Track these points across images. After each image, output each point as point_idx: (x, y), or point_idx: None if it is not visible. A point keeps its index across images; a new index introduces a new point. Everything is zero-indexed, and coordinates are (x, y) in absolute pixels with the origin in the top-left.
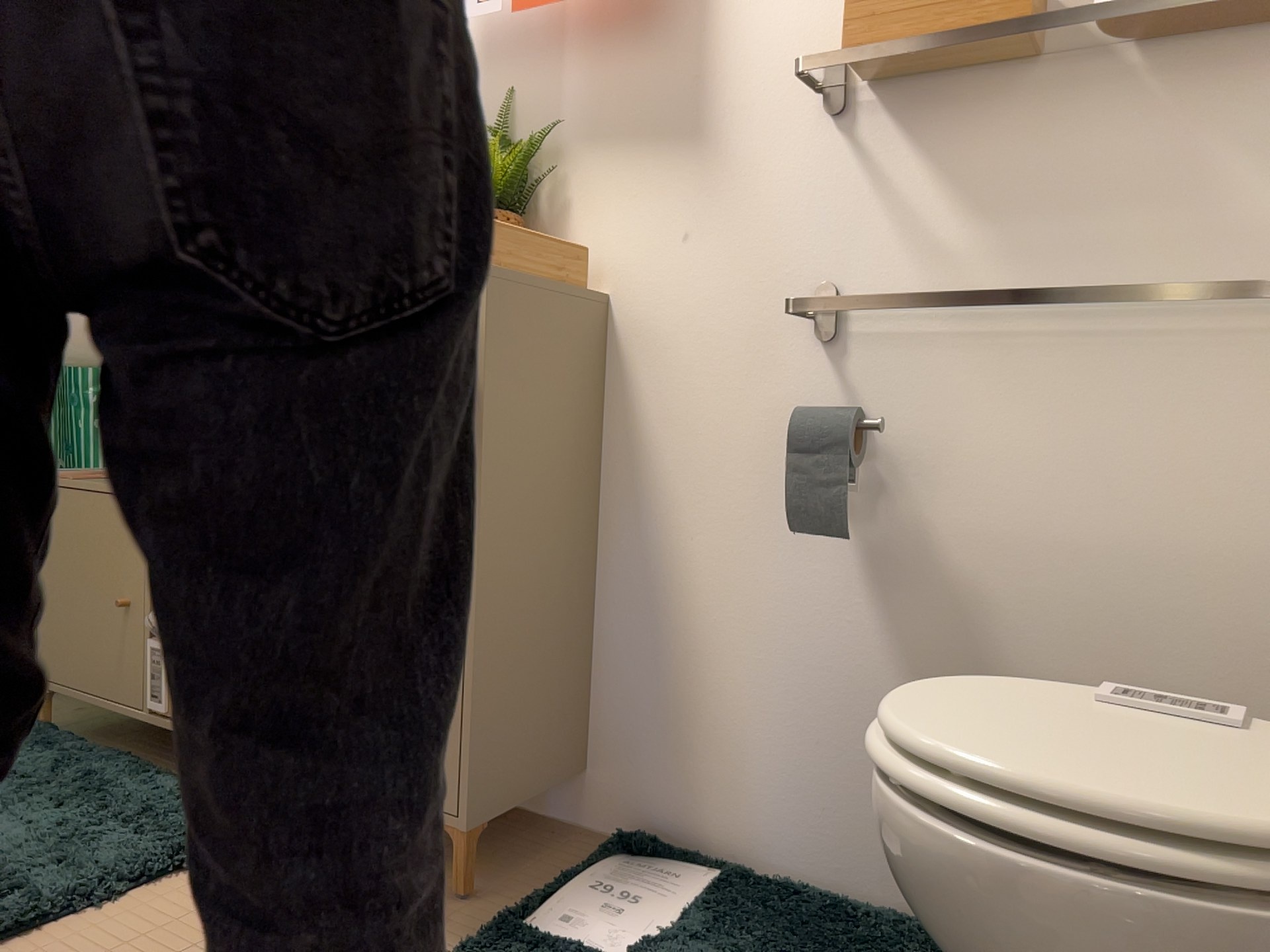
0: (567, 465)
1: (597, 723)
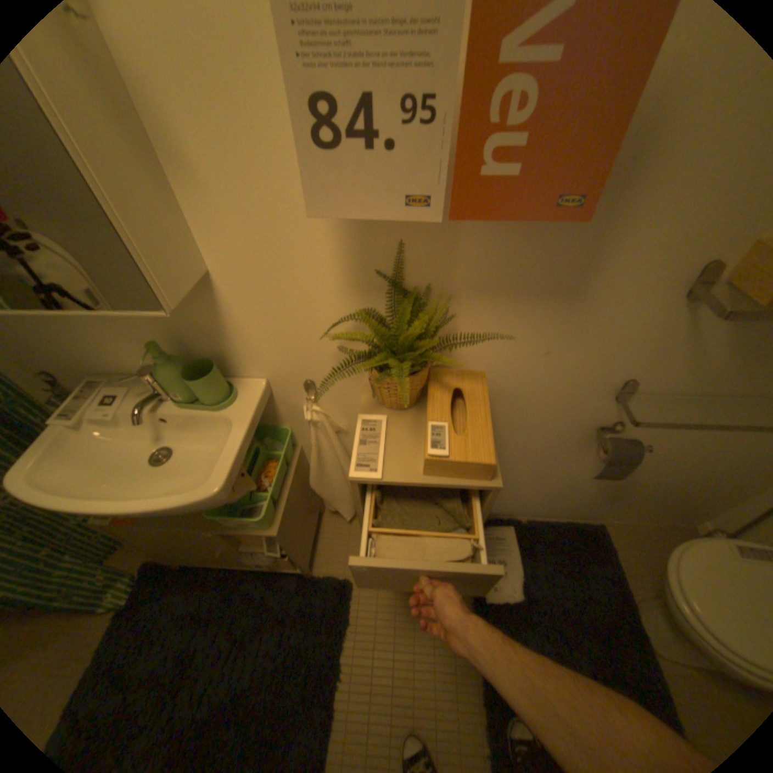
0: None
1: None
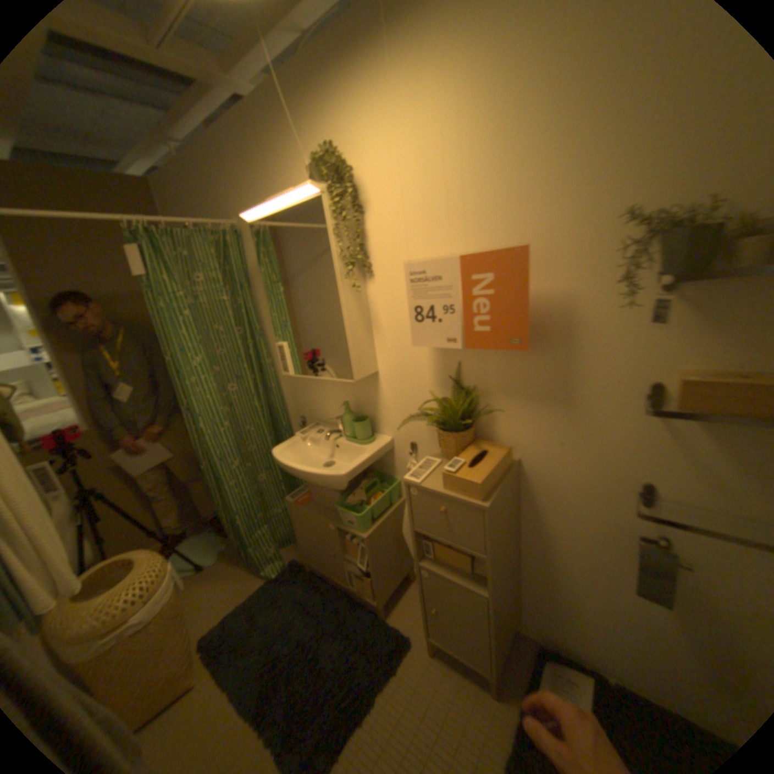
0: (512, 535)
1: (525, 604)
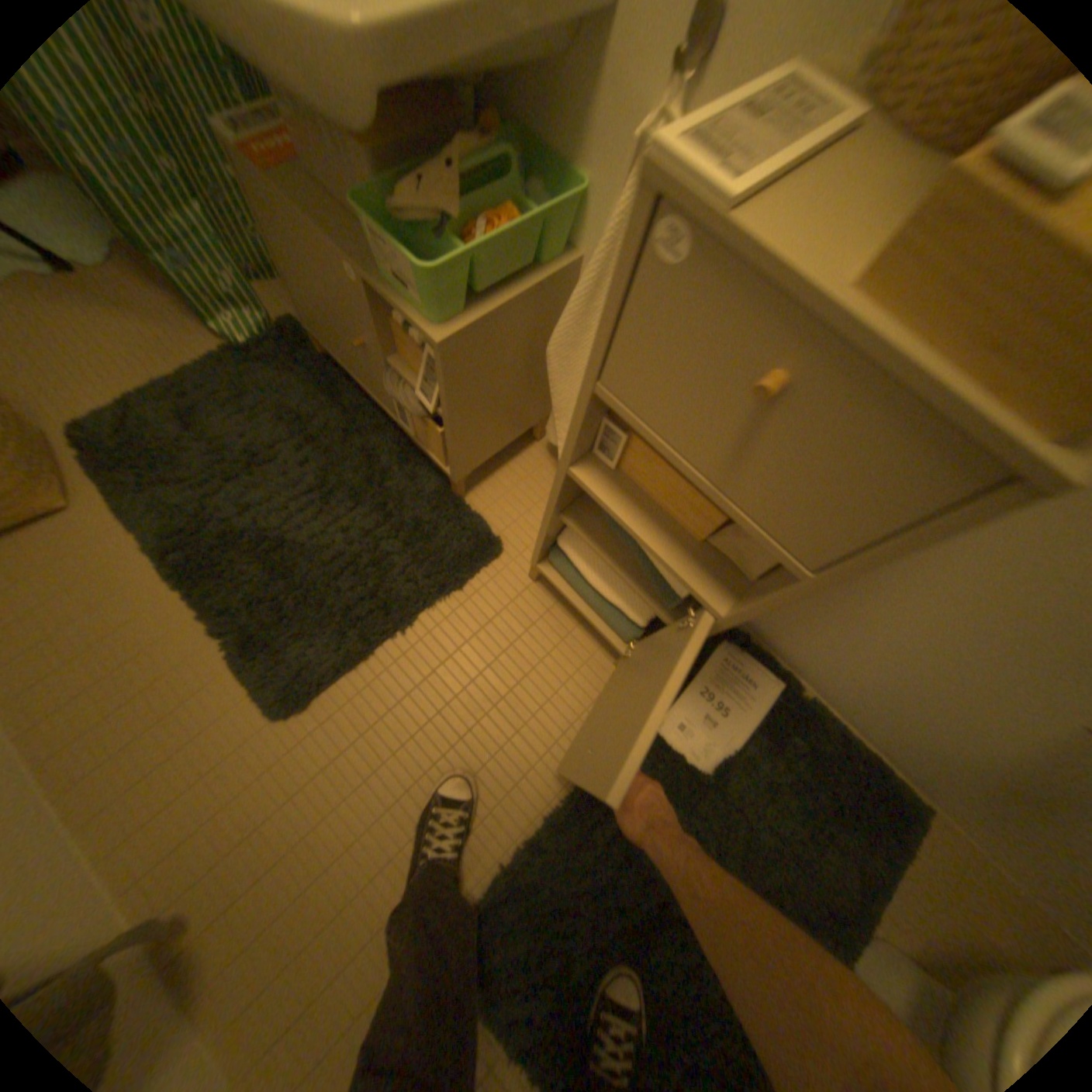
0: None
1: None
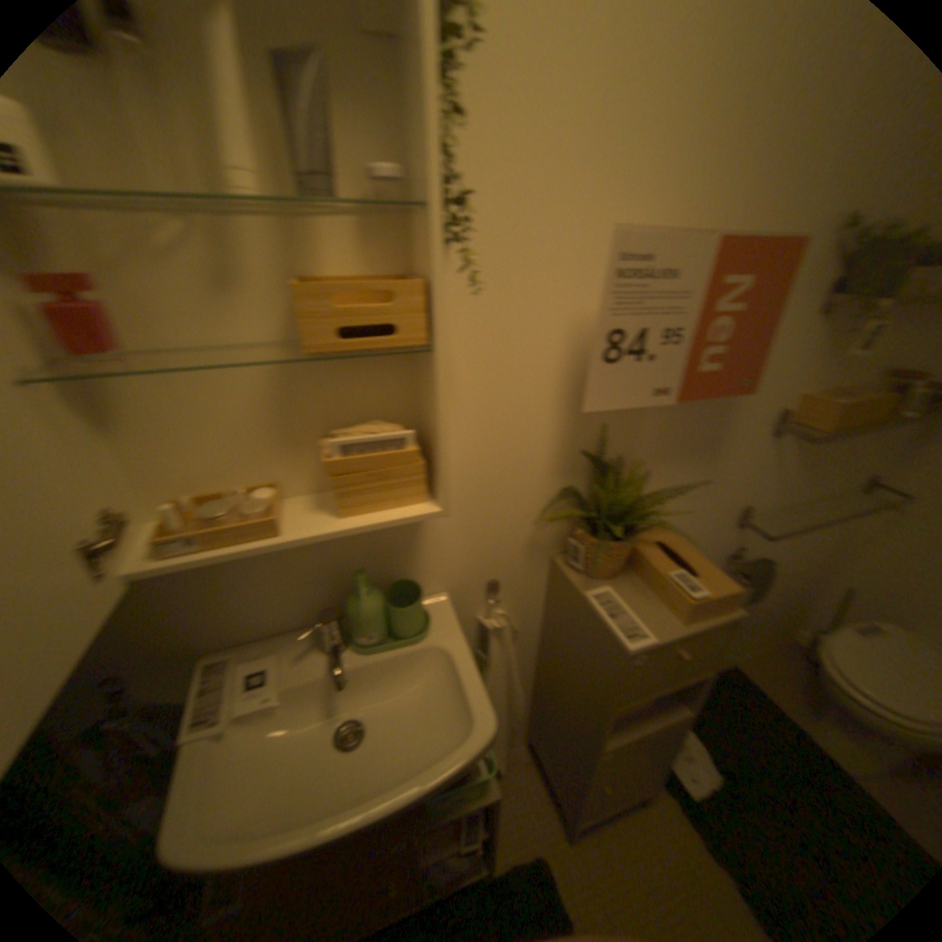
0: None
1: None
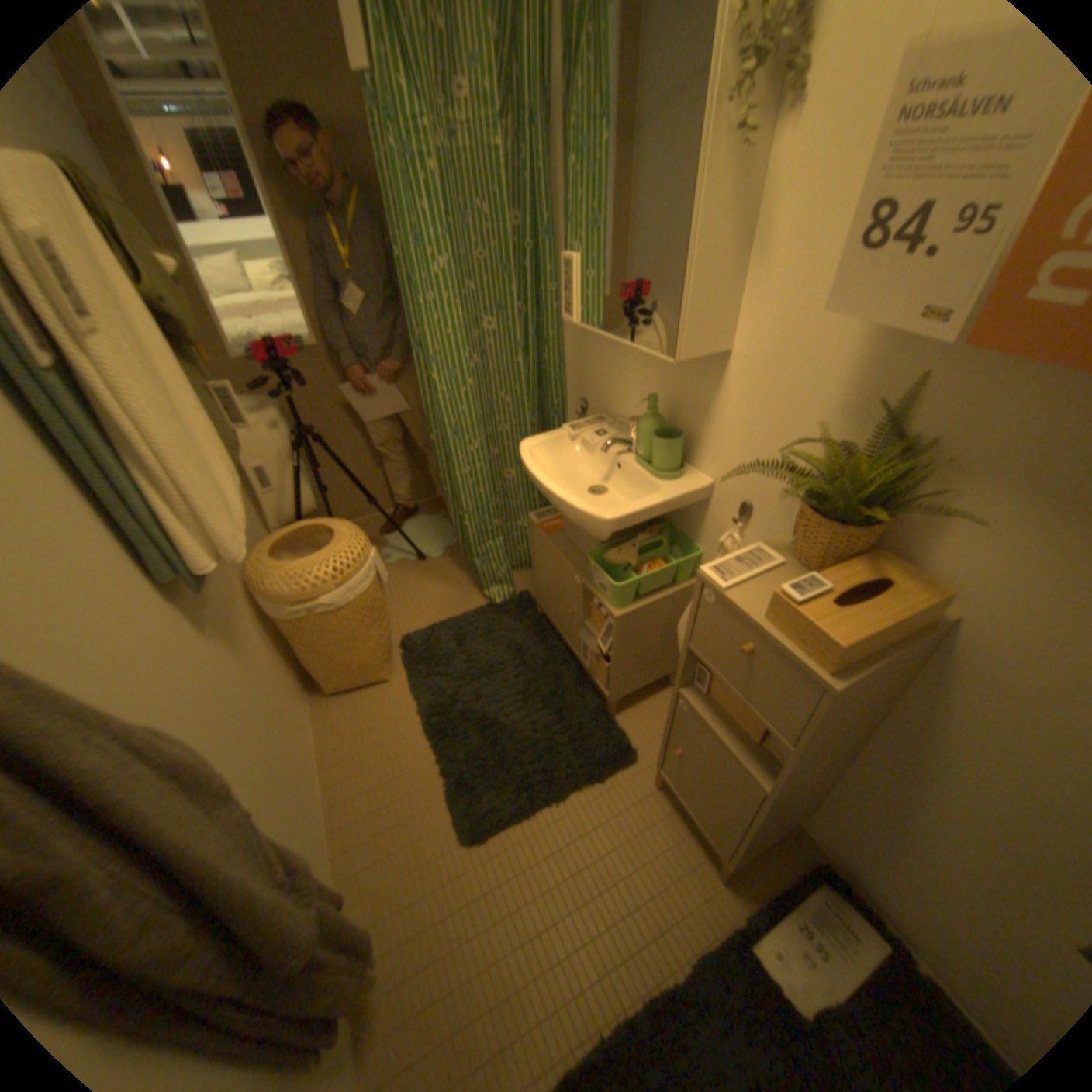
0: (866, 728)
1: (834, 807)
